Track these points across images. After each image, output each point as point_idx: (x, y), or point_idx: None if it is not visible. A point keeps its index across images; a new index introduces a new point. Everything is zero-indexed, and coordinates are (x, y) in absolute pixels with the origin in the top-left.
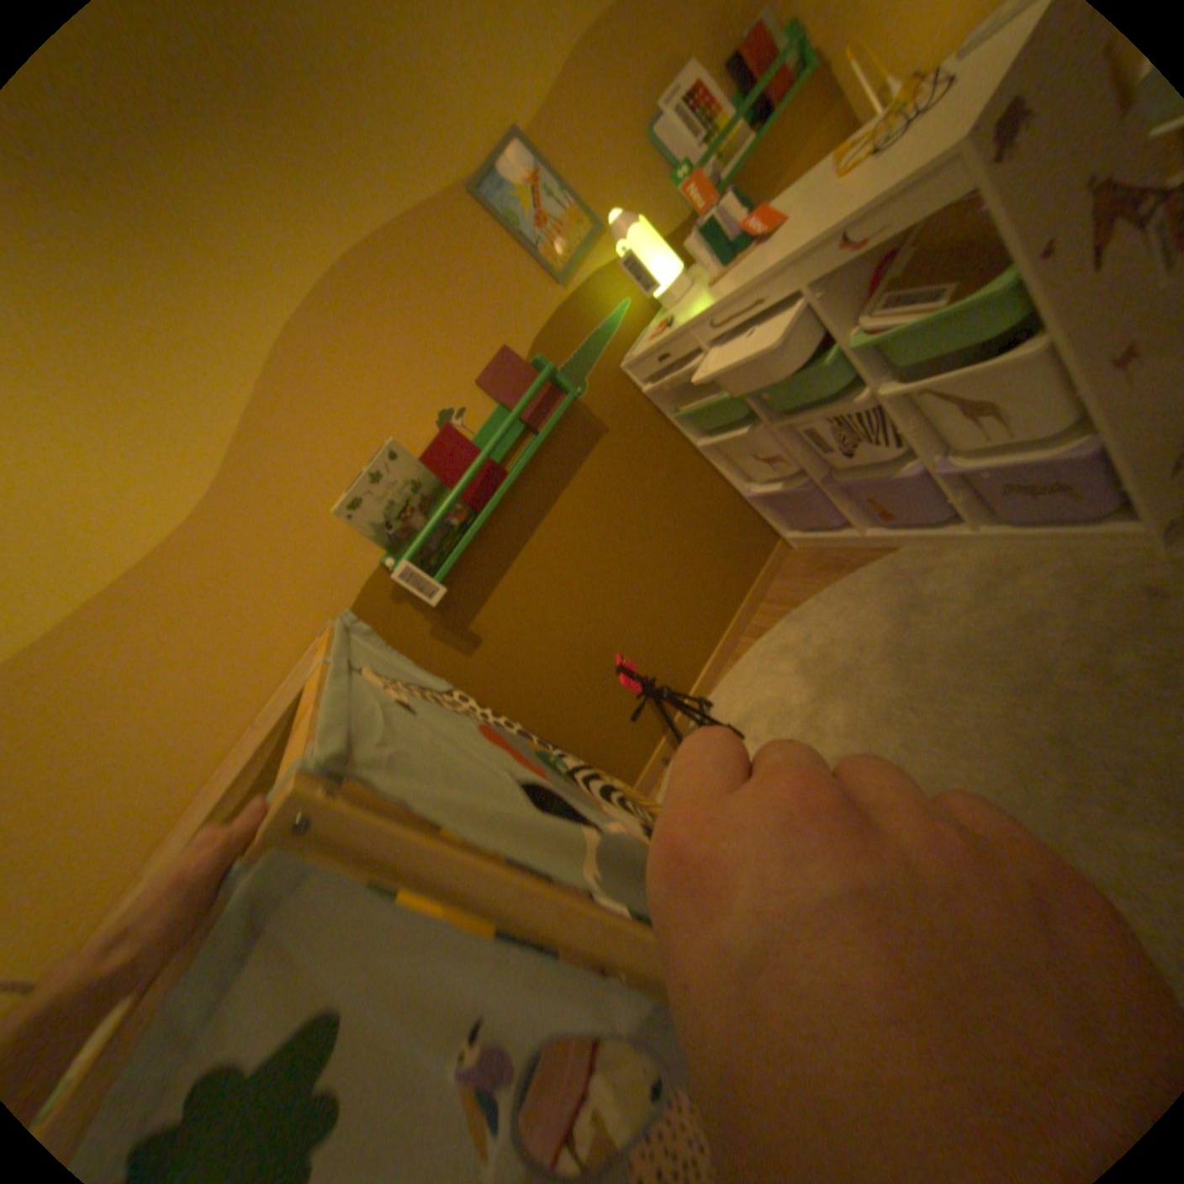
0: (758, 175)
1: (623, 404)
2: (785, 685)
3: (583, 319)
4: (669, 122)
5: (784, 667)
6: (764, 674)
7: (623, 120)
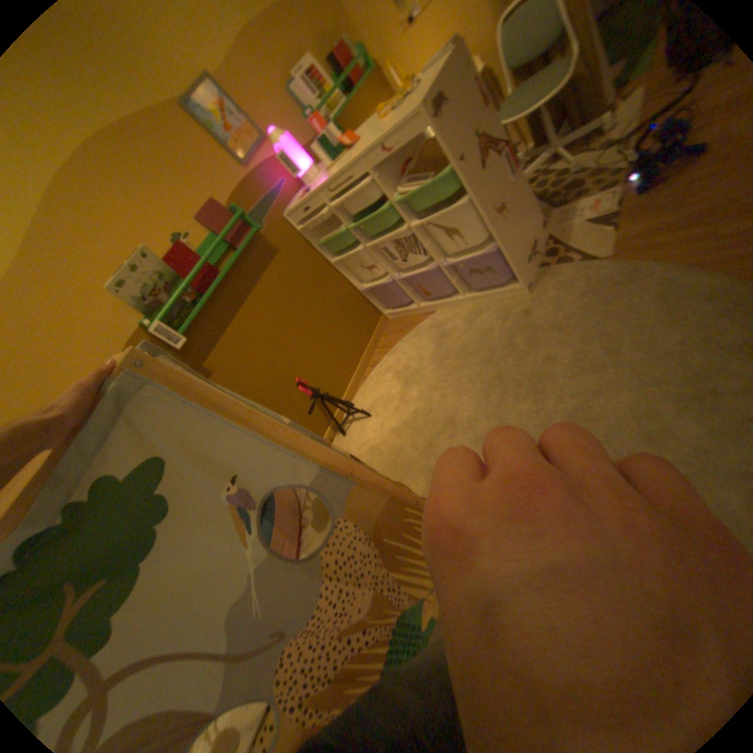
0: (349, 119)
1: (286, 237)
2: (389, 385)
3: (257, 187)
4: (297, 84)
5: (388, 376)
6: (378, 382)
7: (270, 79)
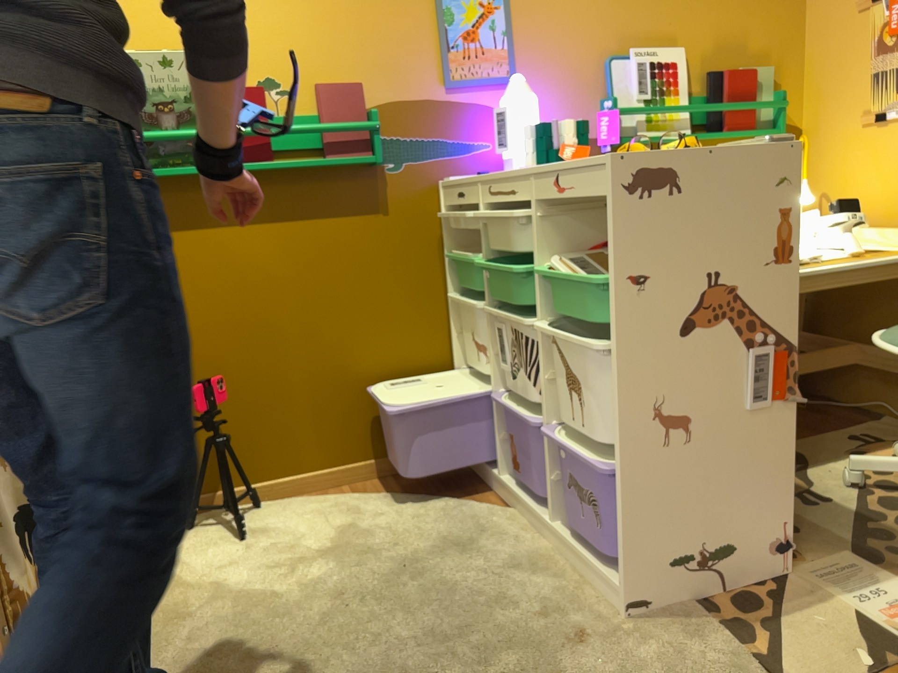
0: None
1: (417, 208)
2: (318, 529)
3: (441, 124)
4: (628, 68)
5: (335, 518)
6: (318, 513)
7: (594, 37)
